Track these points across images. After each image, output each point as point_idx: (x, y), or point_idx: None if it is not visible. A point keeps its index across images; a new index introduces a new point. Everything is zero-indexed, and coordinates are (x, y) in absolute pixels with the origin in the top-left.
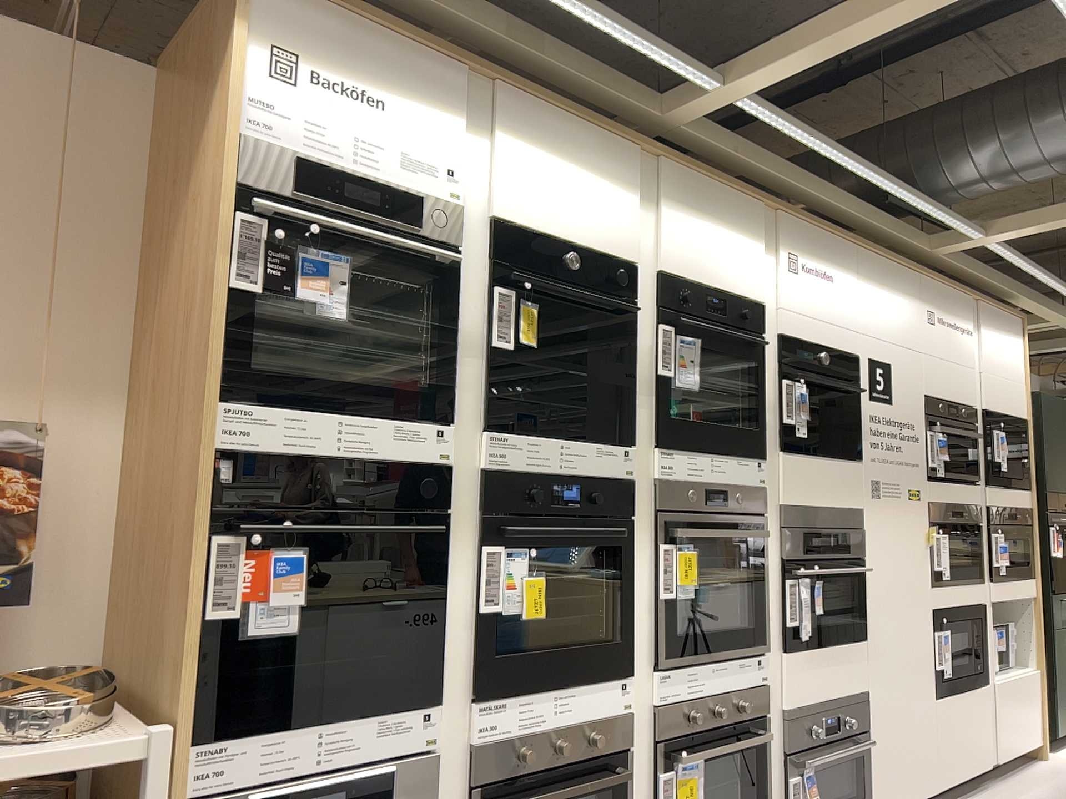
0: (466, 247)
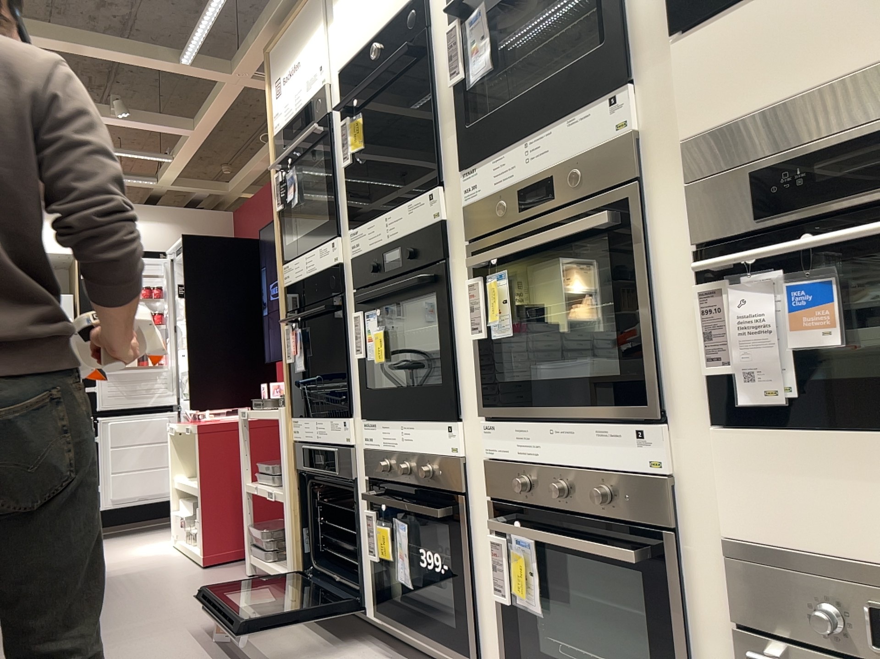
0: (330, 107)
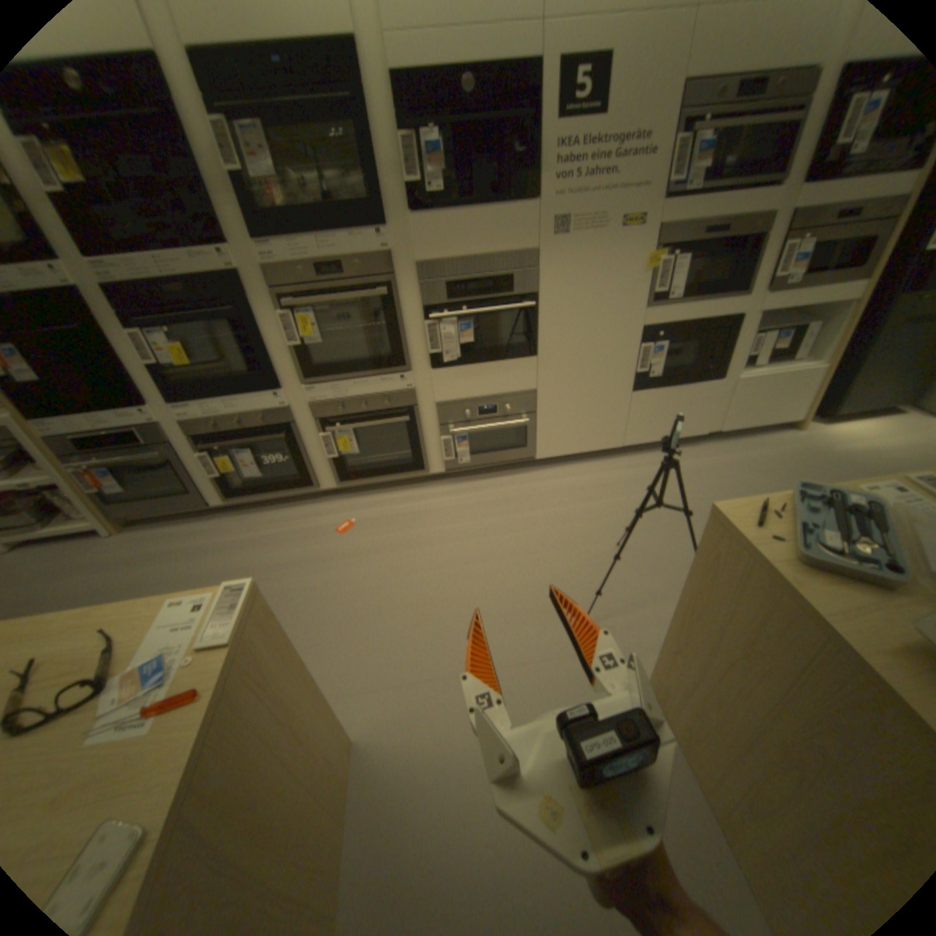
0: None
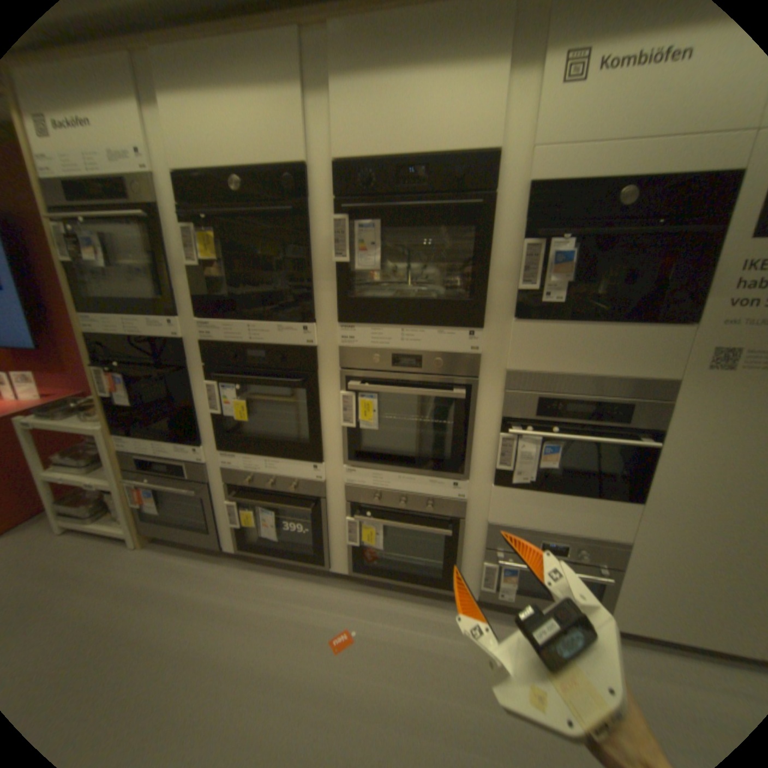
0: (157, 198)
